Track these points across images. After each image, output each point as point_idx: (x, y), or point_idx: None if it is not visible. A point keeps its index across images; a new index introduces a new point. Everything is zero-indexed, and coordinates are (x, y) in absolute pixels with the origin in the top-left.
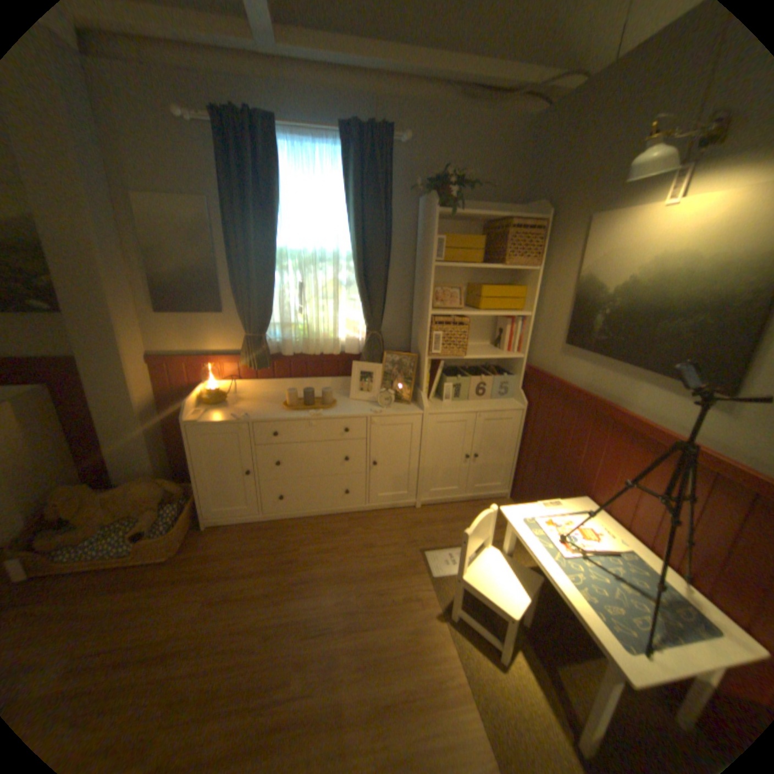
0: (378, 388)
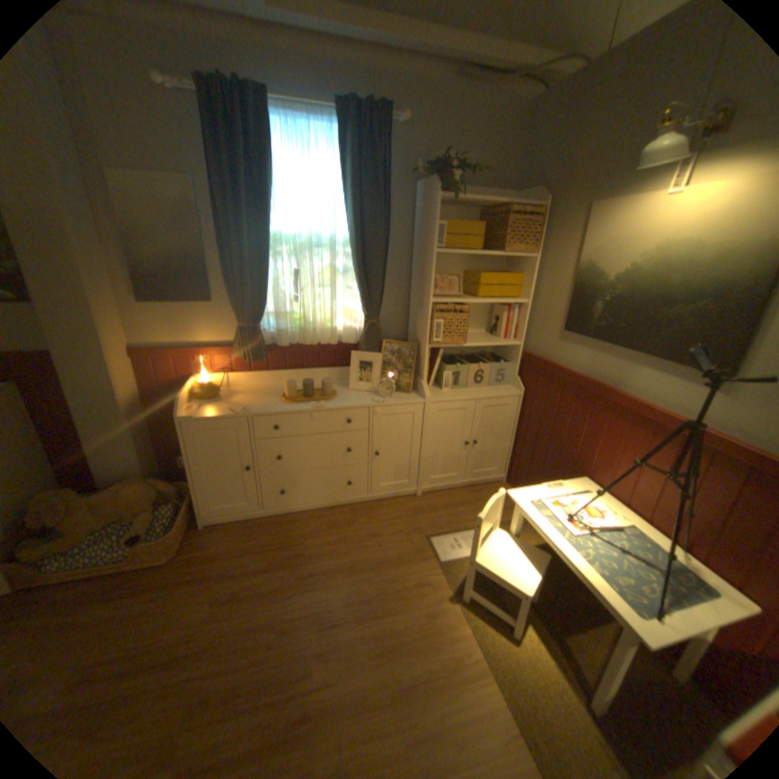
0: (378, 378)
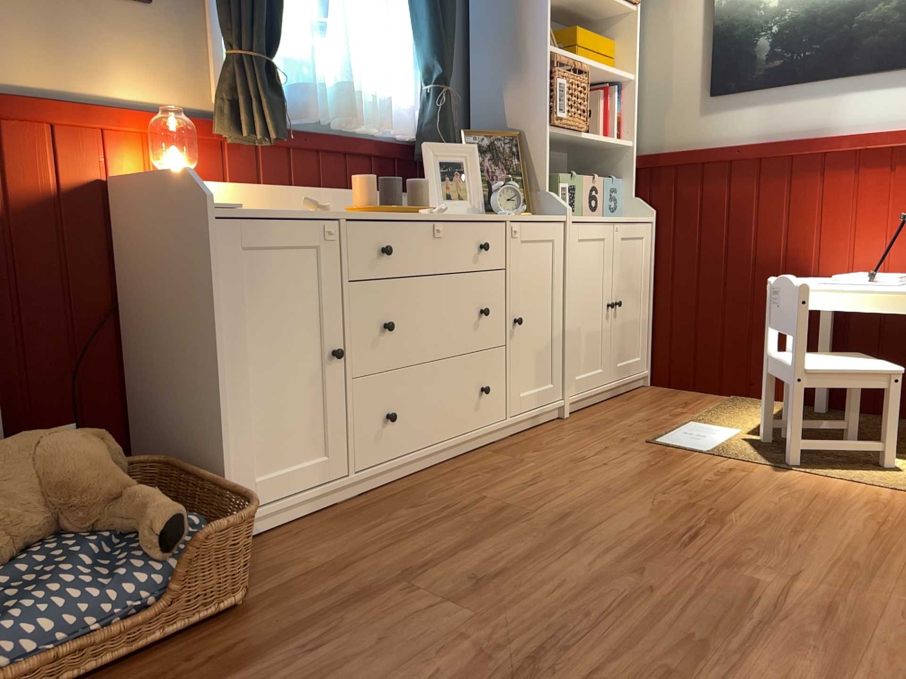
0: (482, 188)
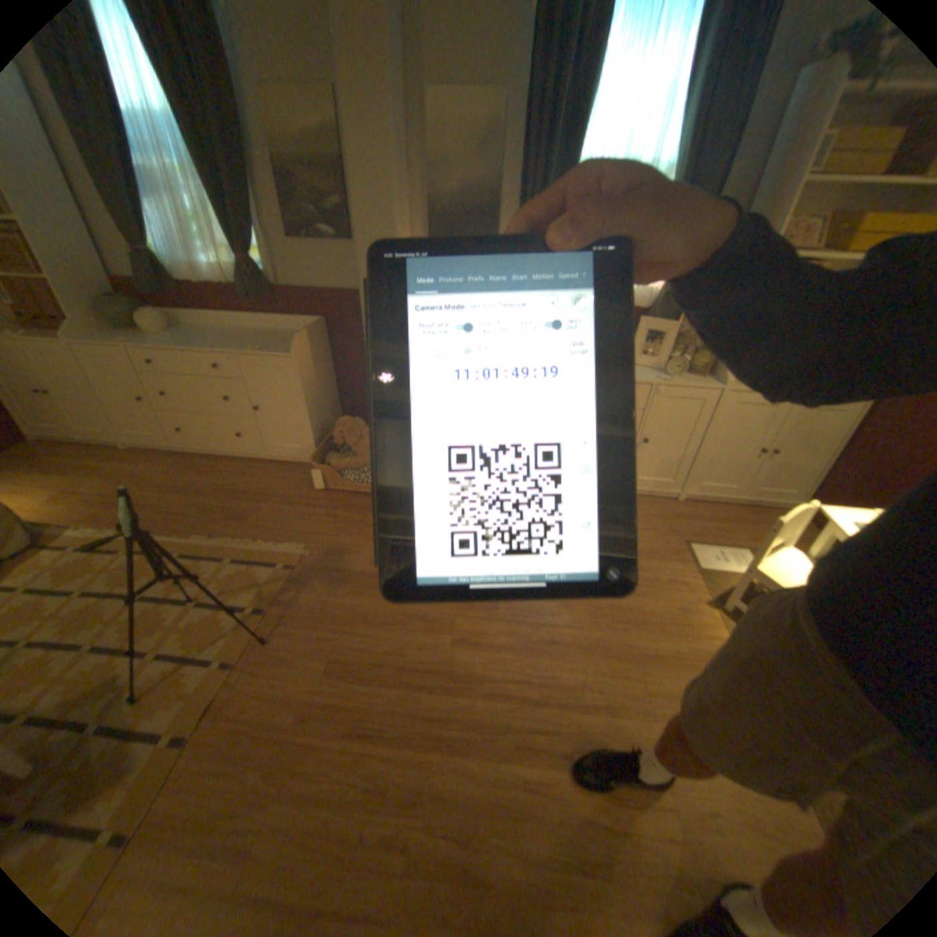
0: (667, 353)
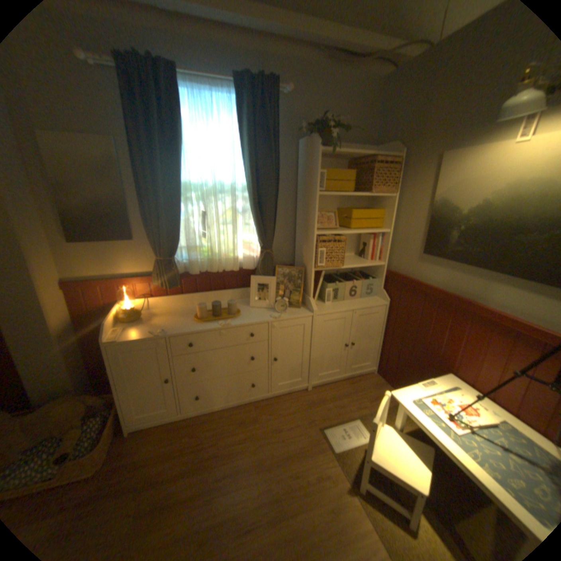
0: (274, 296)
